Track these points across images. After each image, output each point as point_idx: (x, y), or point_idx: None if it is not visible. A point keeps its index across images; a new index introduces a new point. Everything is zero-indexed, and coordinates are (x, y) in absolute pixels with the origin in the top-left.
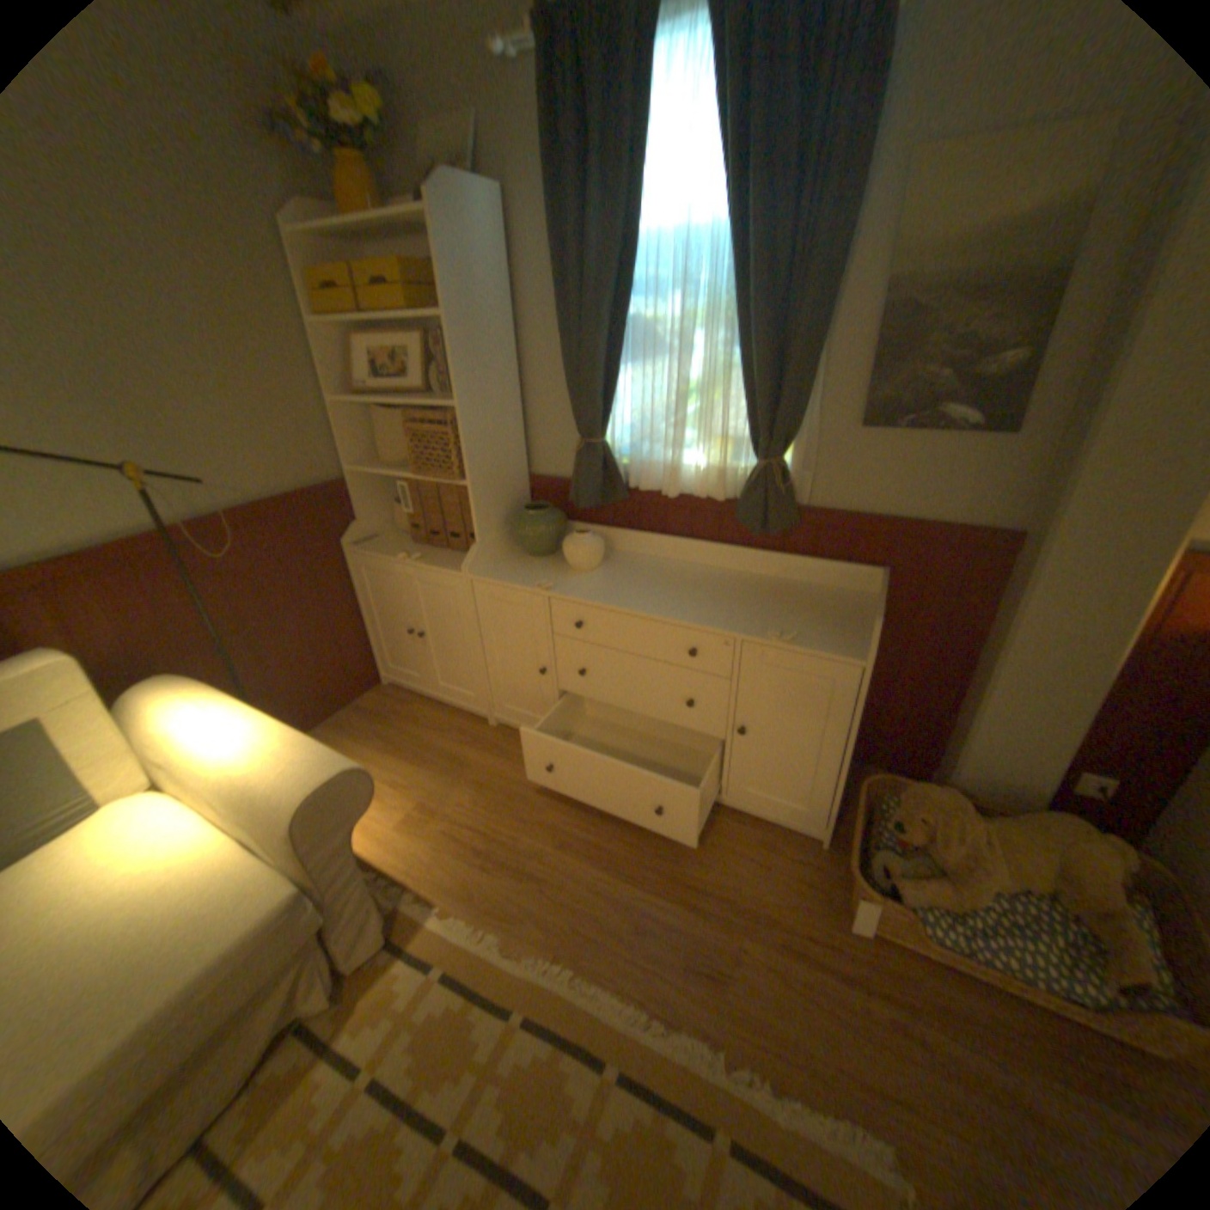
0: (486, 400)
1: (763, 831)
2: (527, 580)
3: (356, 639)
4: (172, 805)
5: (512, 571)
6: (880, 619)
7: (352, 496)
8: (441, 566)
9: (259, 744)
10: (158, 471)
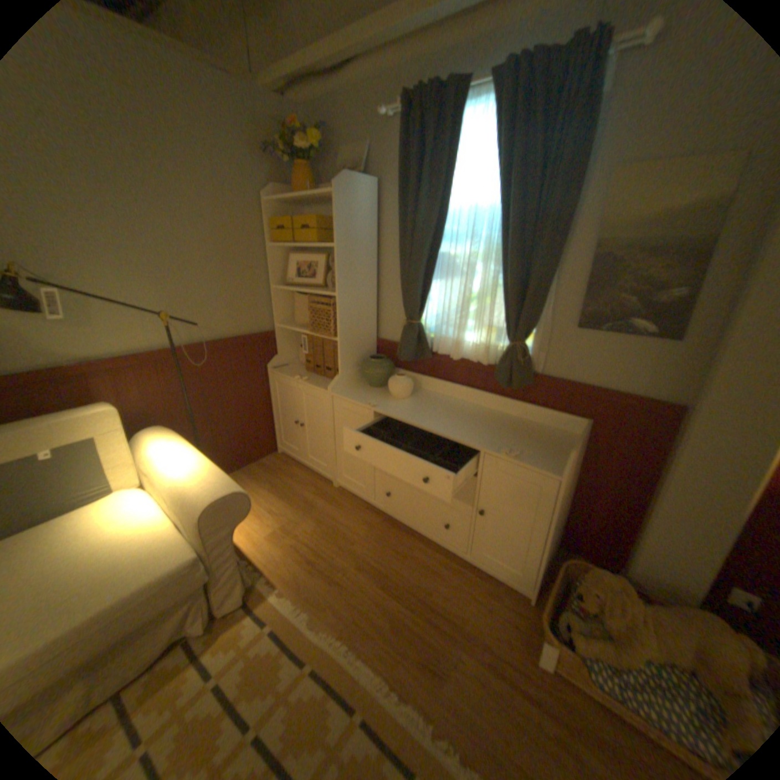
0: (355, 294)
1: (492, 585)
2: (364, 400)
3: (267, 423)
4: (146, 498)
5: (357, 394)
6: (579, 452)
7: (277, 341)
8: (318, 386)
9: (195, 470)
10: (177, 318)
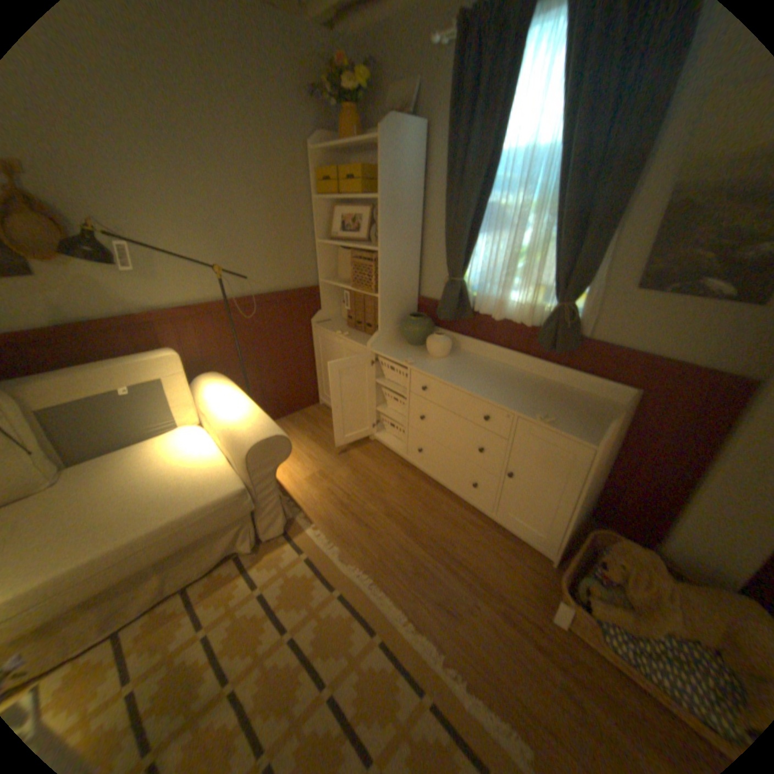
0: (397, 249)
1: (516, 544)
2: (401, 358)
3: (310, 376)
4: (204, 435)
5: (395, 351)
6: (621, 423)
7: (321, 296)
8: (357, 342)
9: (244, 414)
10: (229, 271)
